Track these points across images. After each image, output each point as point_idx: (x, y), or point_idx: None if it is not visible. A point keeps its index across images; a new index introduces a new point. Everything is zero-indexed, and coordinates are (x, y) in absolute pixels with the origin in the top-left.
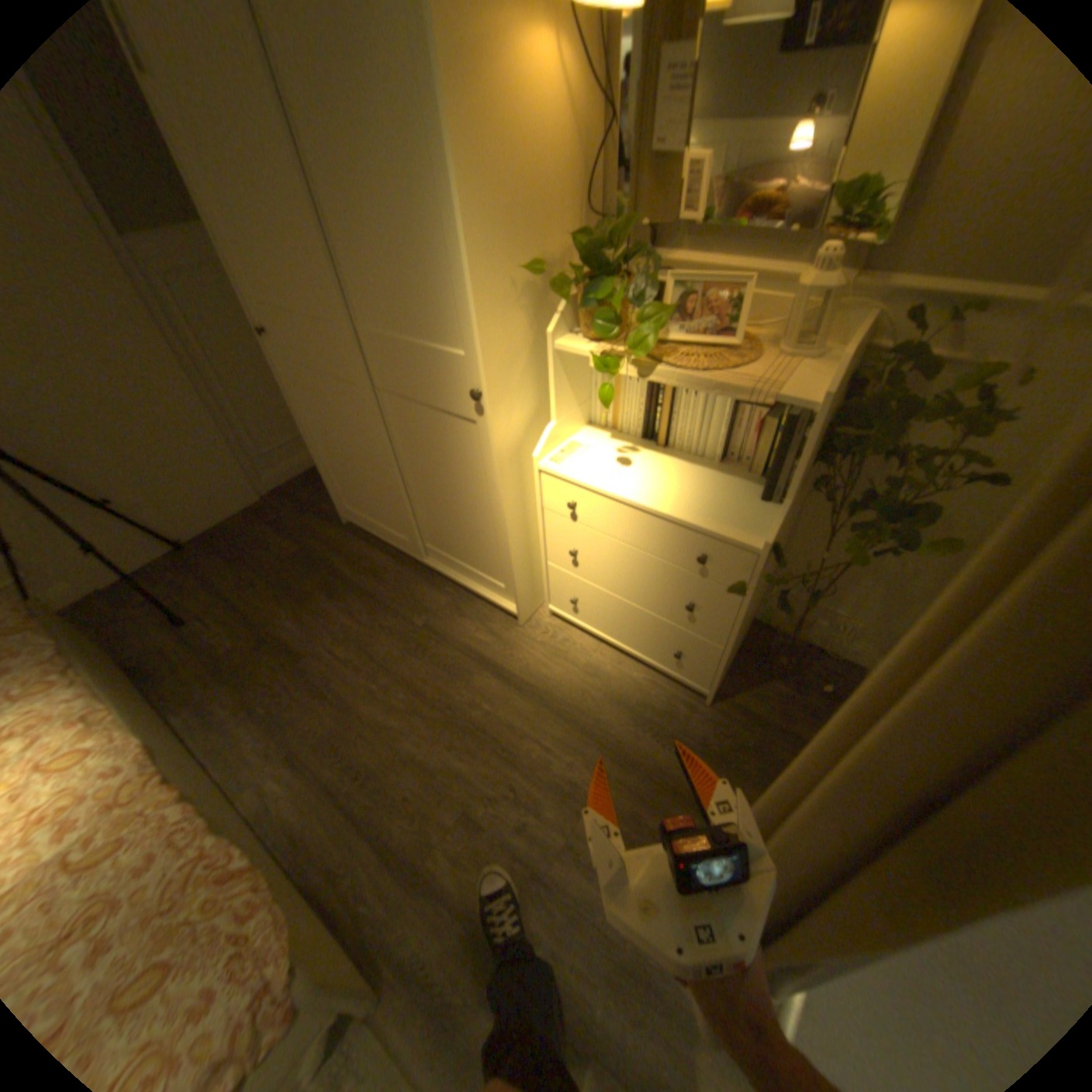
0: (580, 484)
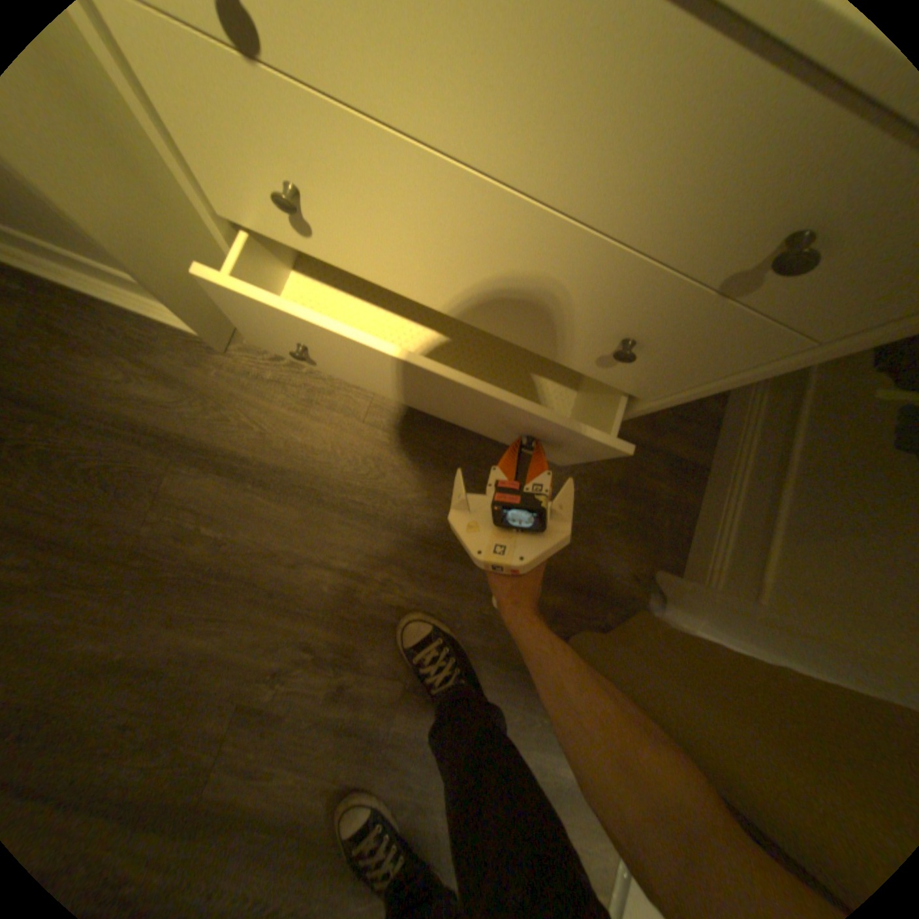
0: None
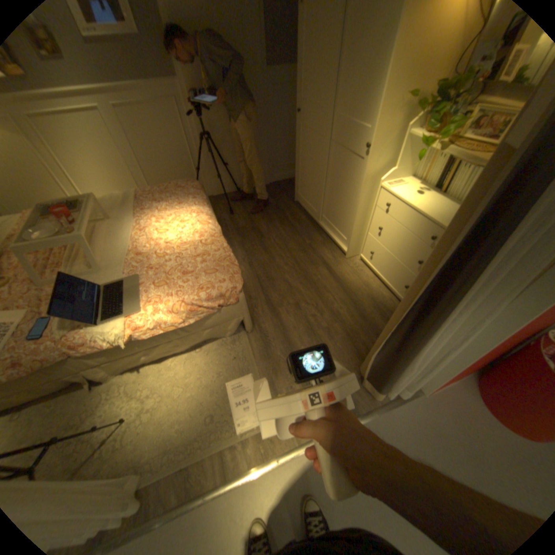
0: (395, 195)
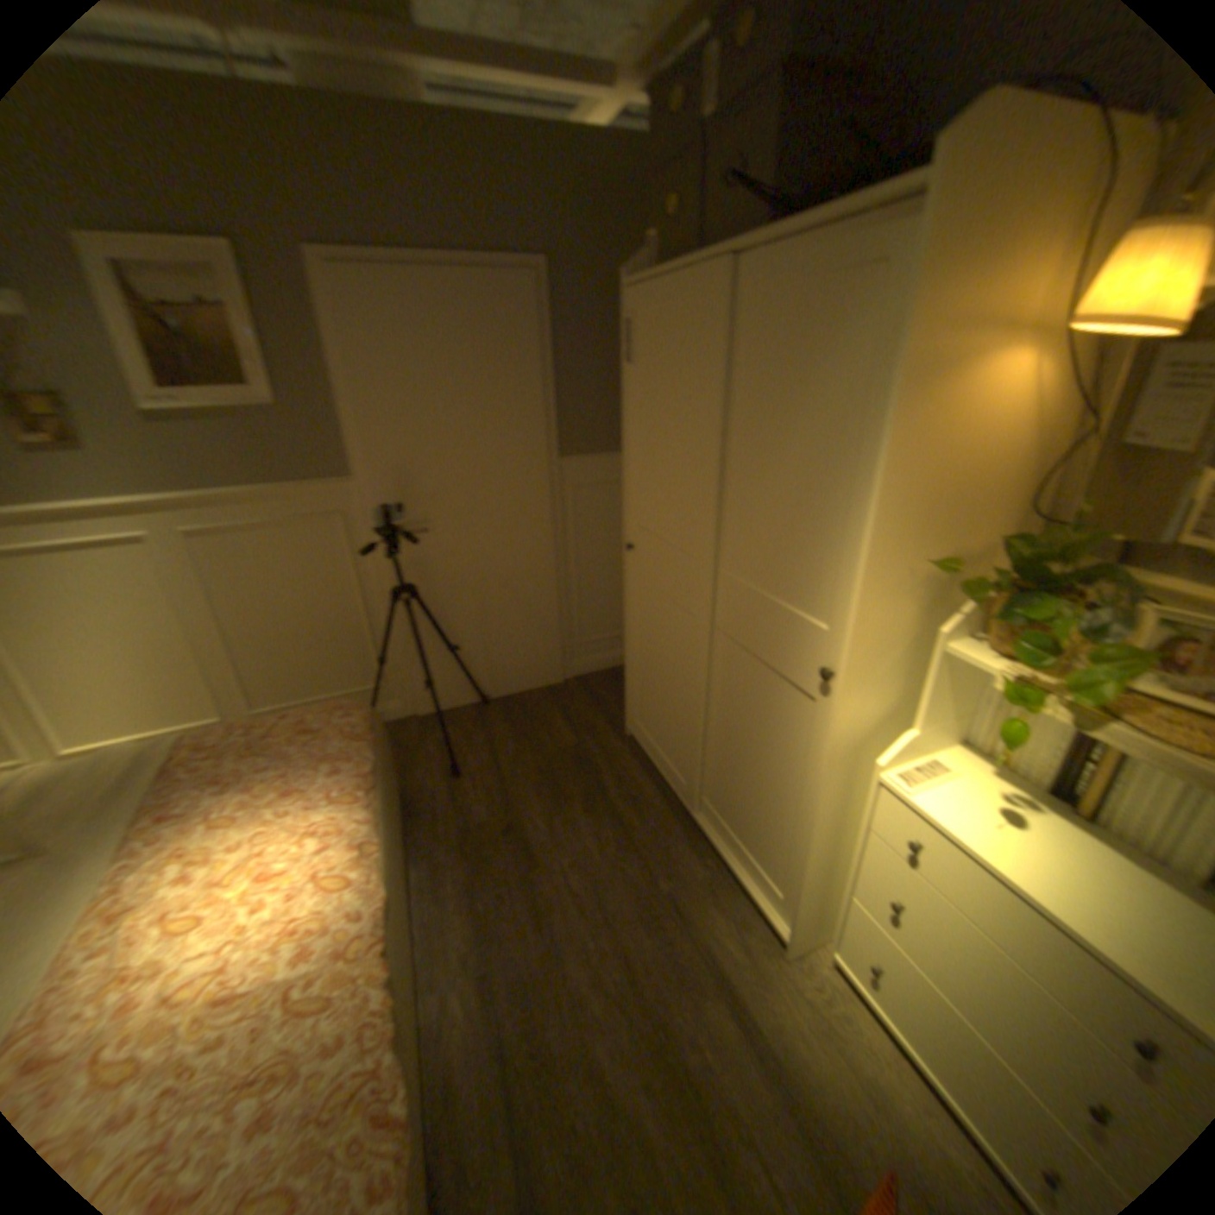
0: (936, 825)
